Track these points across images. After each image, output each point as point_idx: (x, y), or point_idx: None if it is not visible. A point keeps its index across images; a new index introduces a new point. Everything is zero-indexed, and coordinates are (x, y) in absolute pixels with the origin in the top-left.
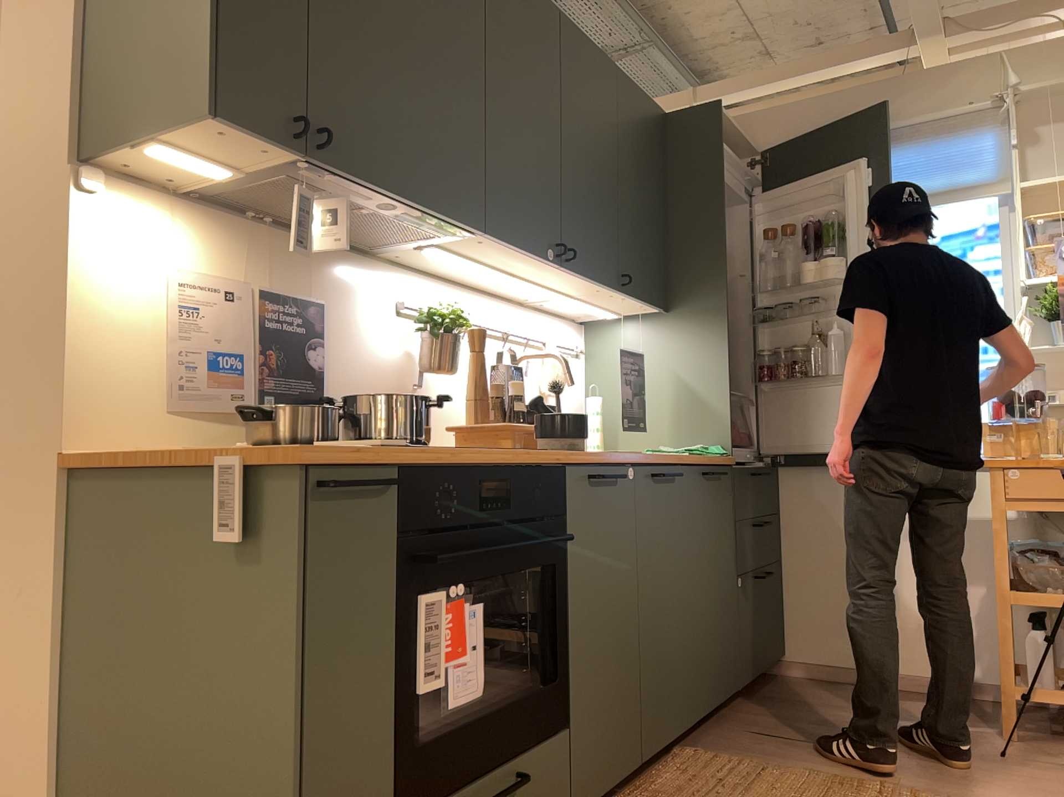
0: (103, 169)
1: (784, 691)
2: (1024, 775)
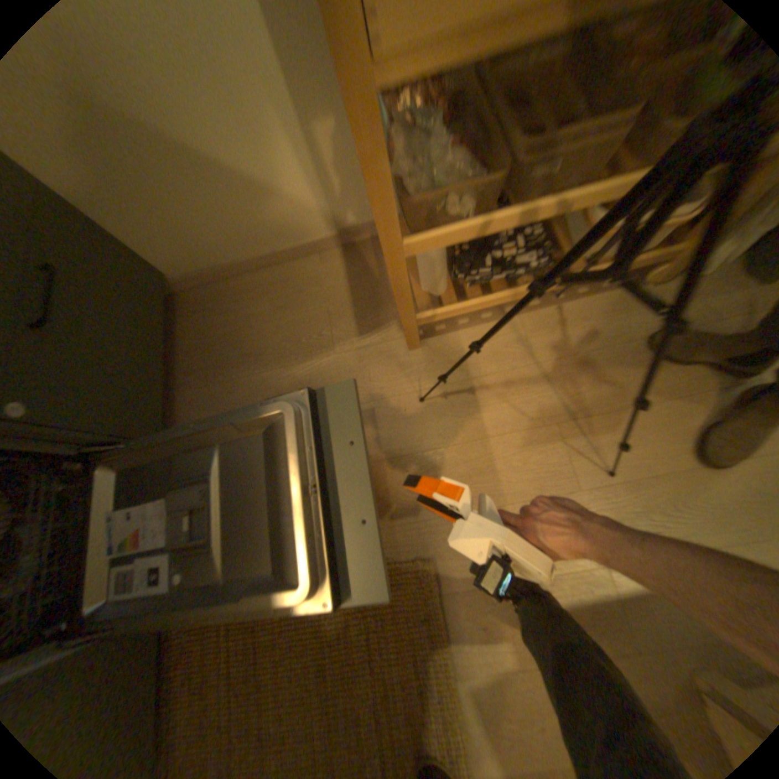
0: None
1: (196, 345)
2: (447, 439)
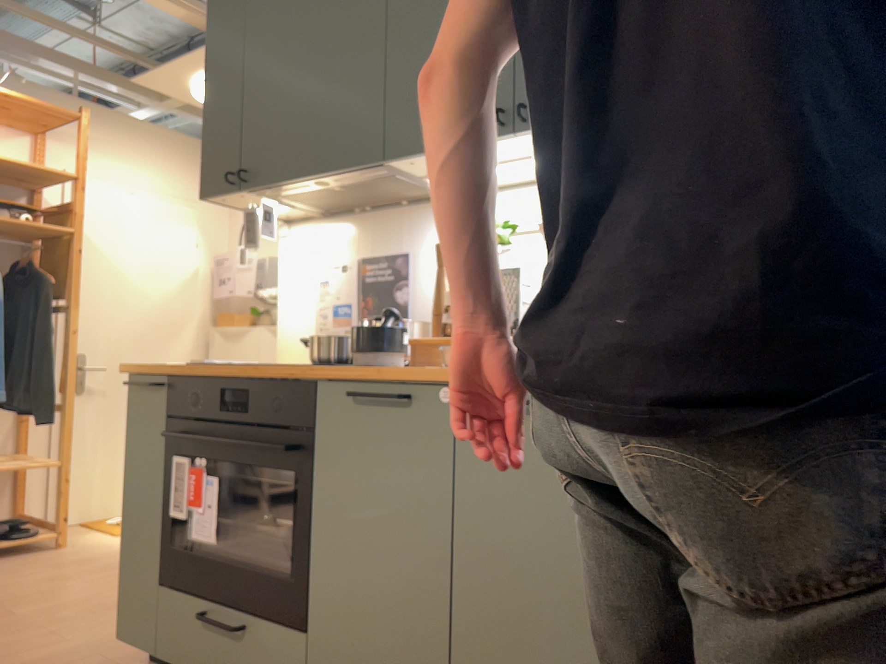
0: (292, 221)
1: None
2: None
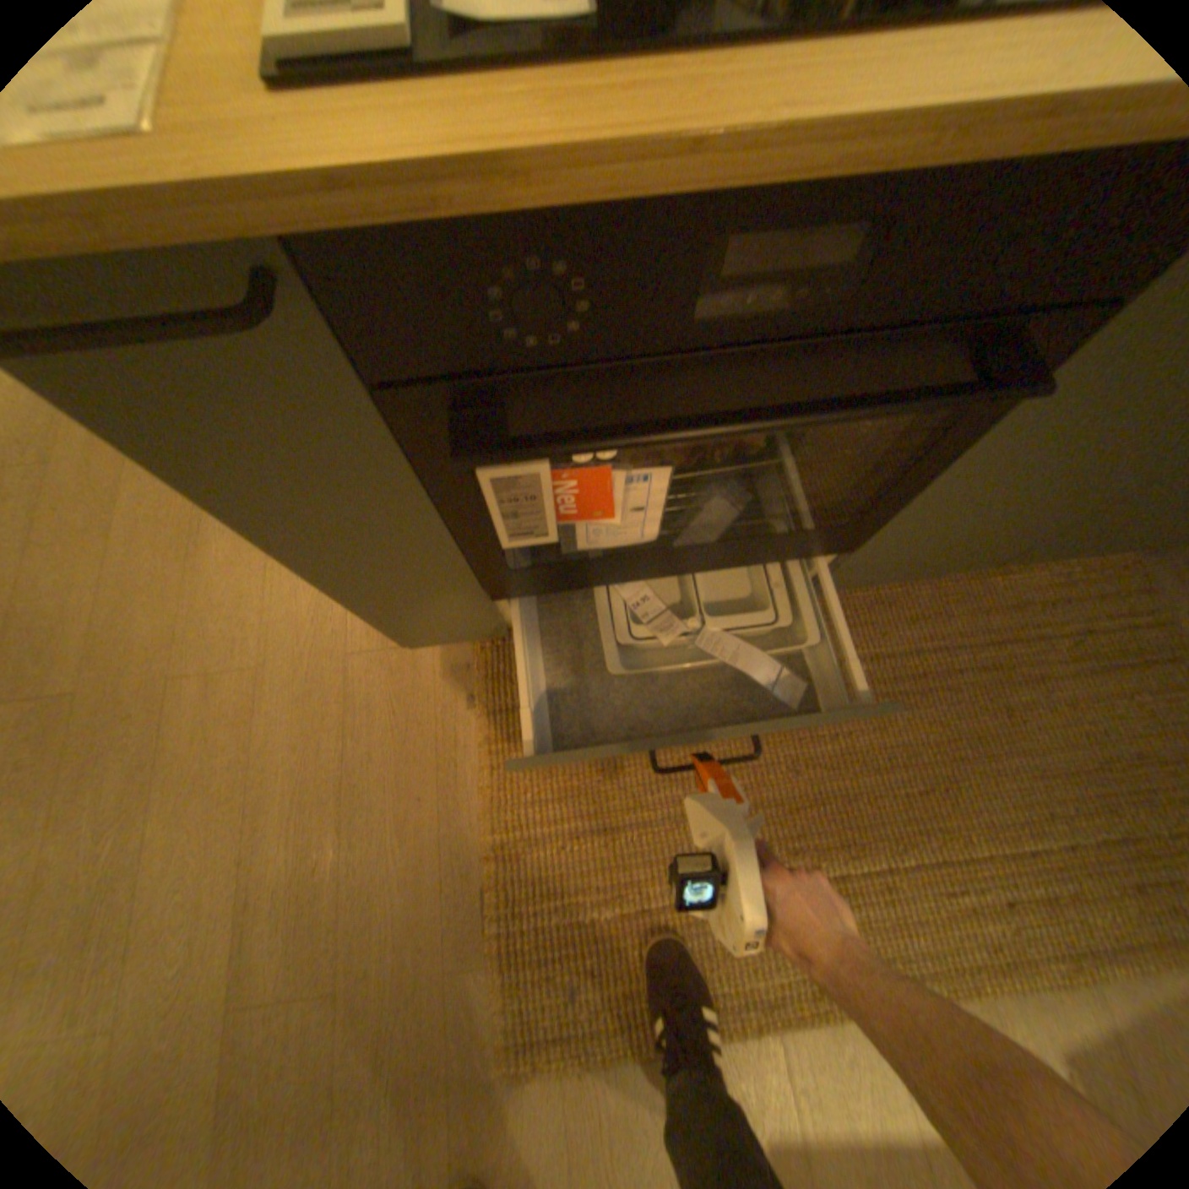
0: None
1: None
2: None
